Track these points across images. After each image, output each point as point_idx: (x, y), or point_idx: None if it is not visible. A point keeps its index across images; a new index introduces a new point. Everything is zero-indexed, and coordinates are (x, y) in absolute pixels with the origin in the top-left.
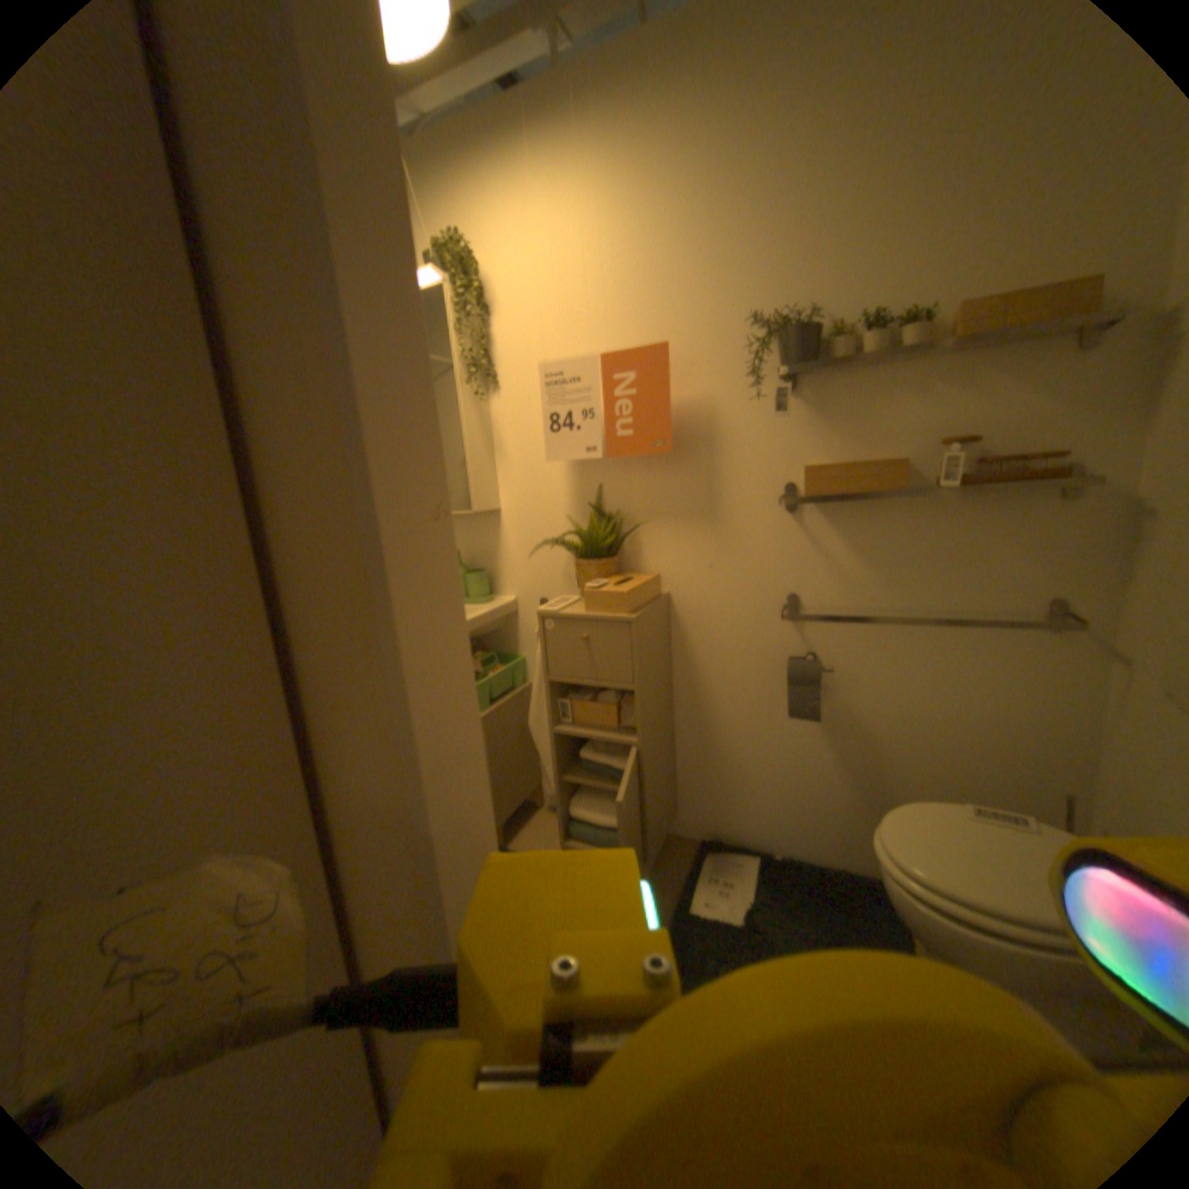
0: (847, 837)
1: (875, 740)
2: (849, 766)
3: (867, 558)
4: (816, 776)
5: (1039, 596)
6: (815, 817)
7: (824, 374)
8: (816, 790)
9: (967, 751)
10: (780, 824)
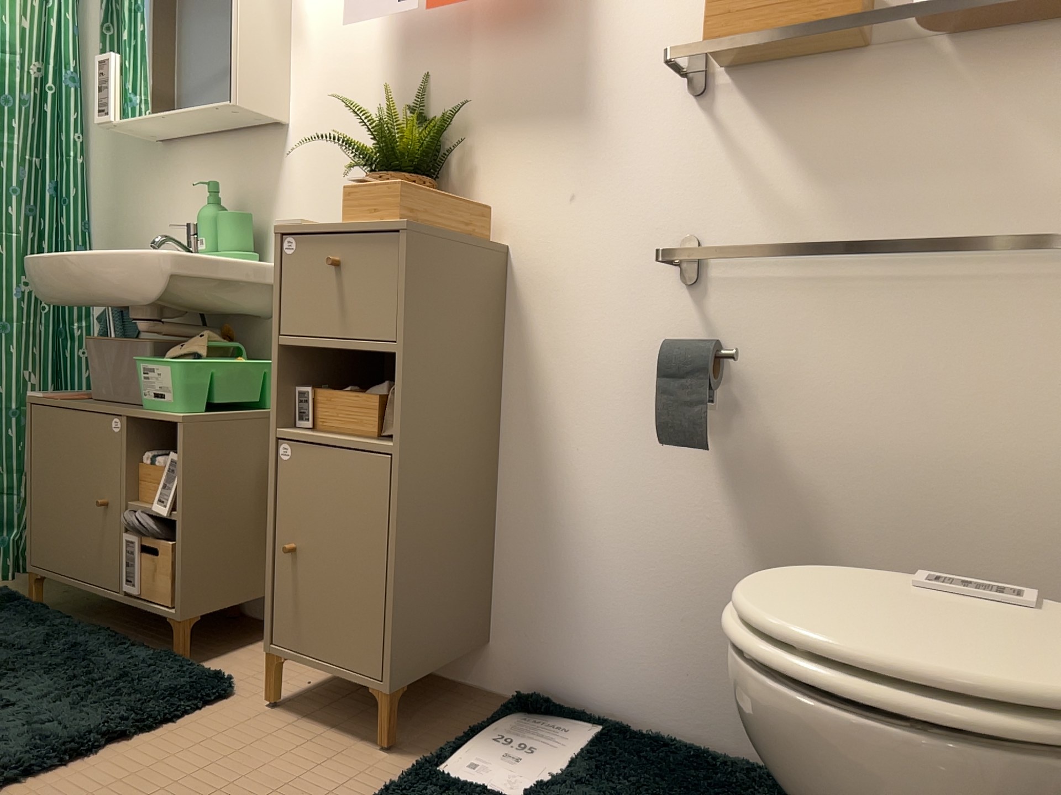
0: None
1: (802, 497)
2: (759, 549)
3: (799, 172)
4: (706, 567)
5: None
6: (701, 648)
7: None
8: (704, 594)
9: (953, 517)
10: (644, 660)
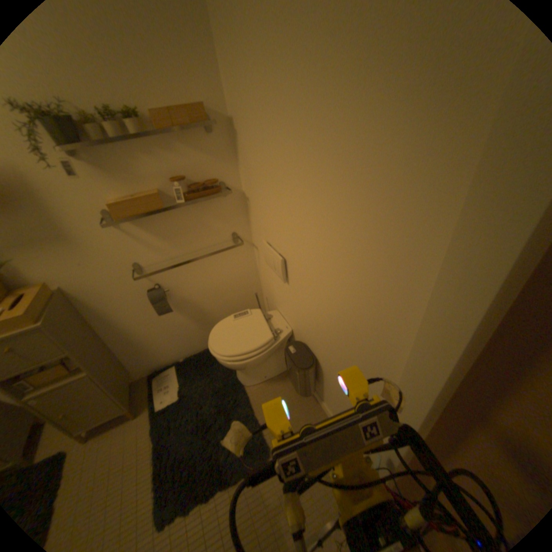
0: (200, 339)
1: (195, 304)
2: (190, 318)
3: (160, 238)
4: (180, 327)
5: (226, 235)
6: (186, 340)
7: (89, 147)
8: (182, 332)
9: (225, 293)
10: (175, 350)
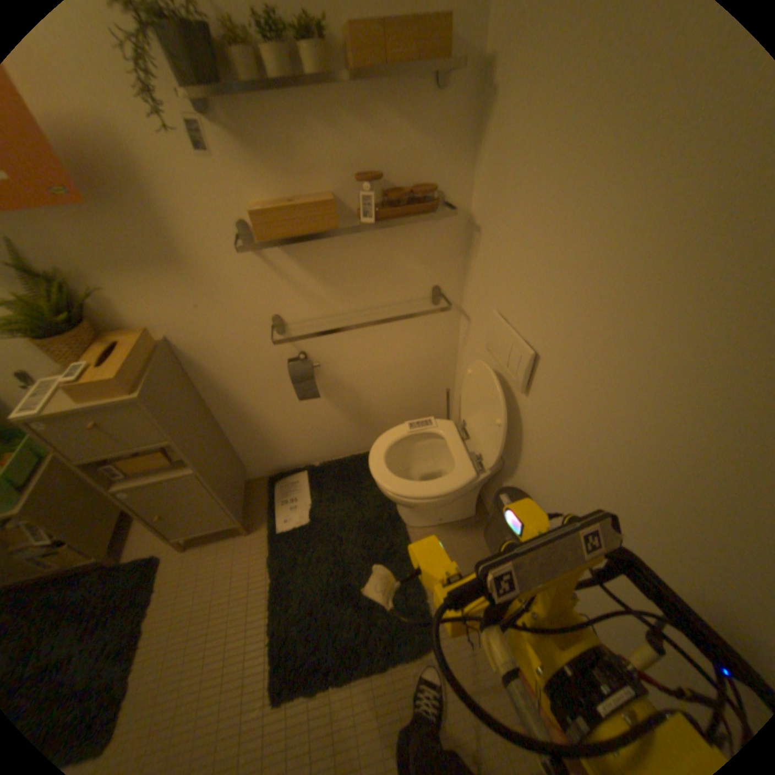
0: (348, 440)
1: (351, 390)
2: (341, 408)
3: (319, 280)
4: (324, 419)
5: (424, 287)
6: (329, 438)
7: (230, 96)
8: (326, 426)
9: (399, 380)
10: (311, 449)
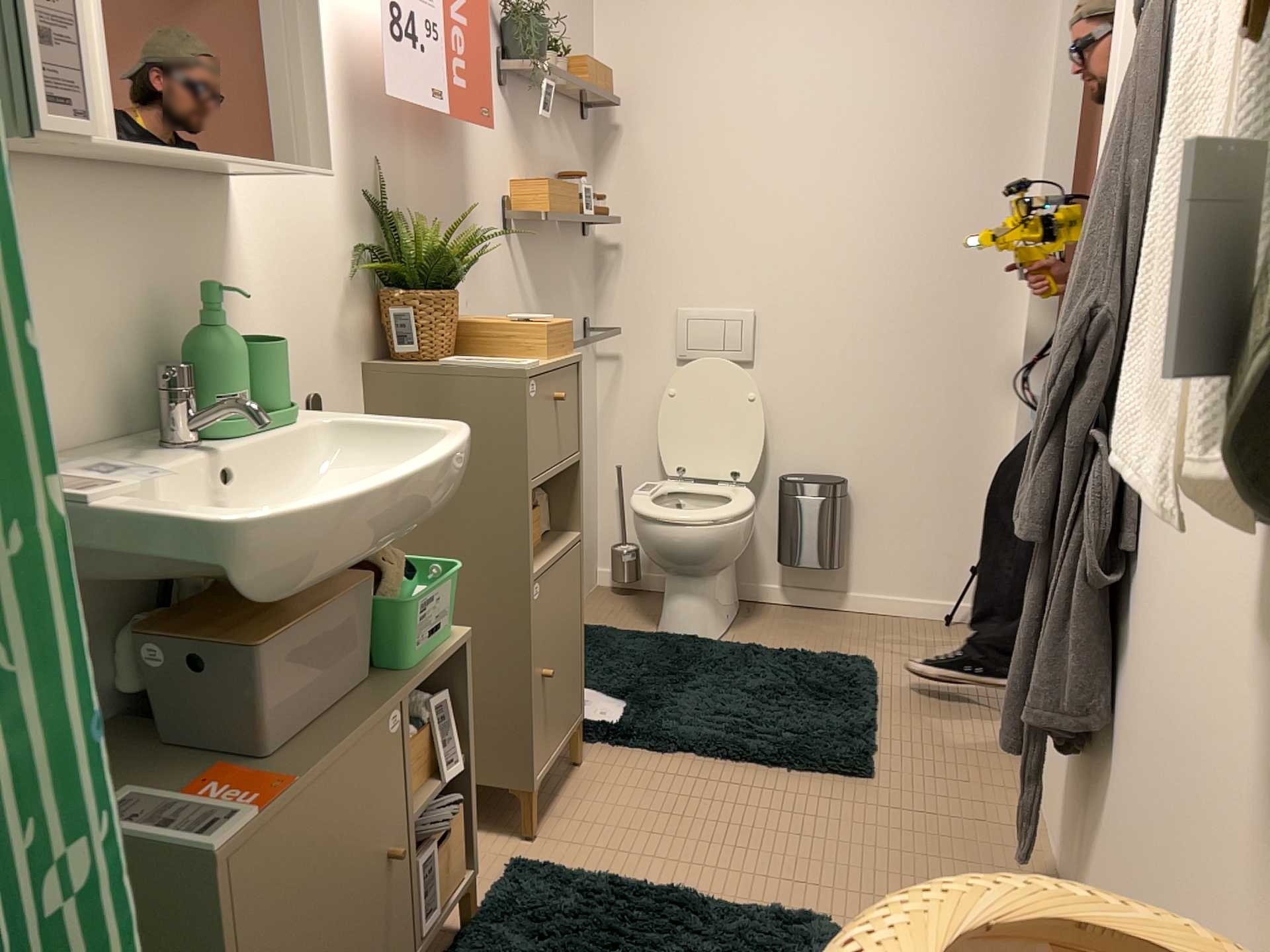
0: None
1: None
2: None
3: (536, 289)
4: None
5: (581, 318)
6: None
7: (515, 86)
8: None
9: None
10: None
